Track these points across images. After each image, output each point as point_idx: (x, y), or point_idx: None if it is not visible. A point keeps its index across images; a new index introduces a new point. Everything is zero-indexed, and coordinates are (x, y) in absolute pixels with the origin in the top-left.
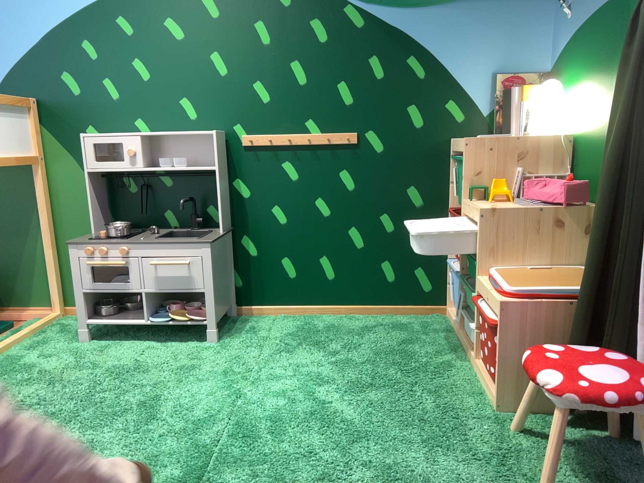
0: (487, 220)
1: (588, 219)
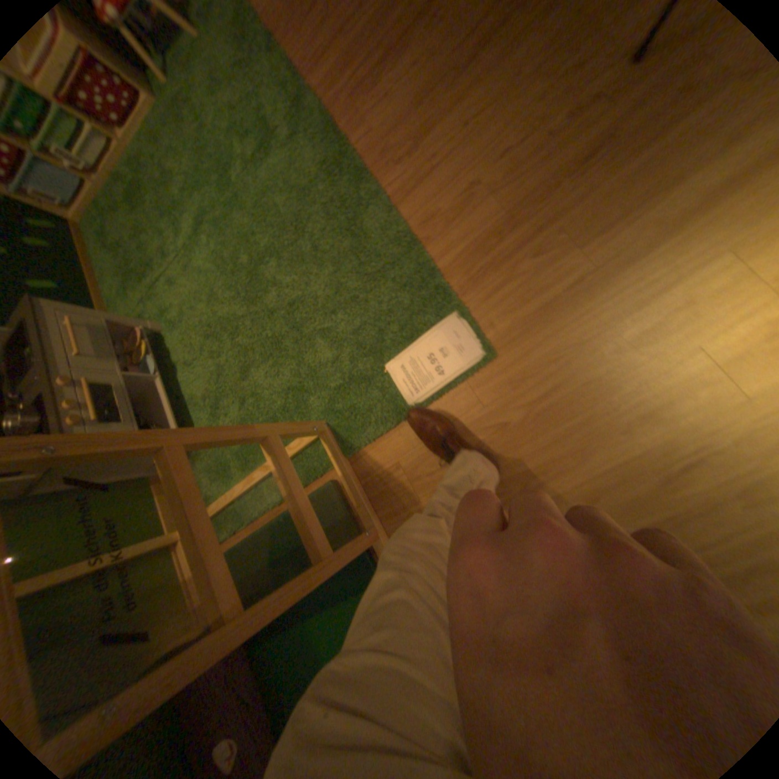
0: None
1: None
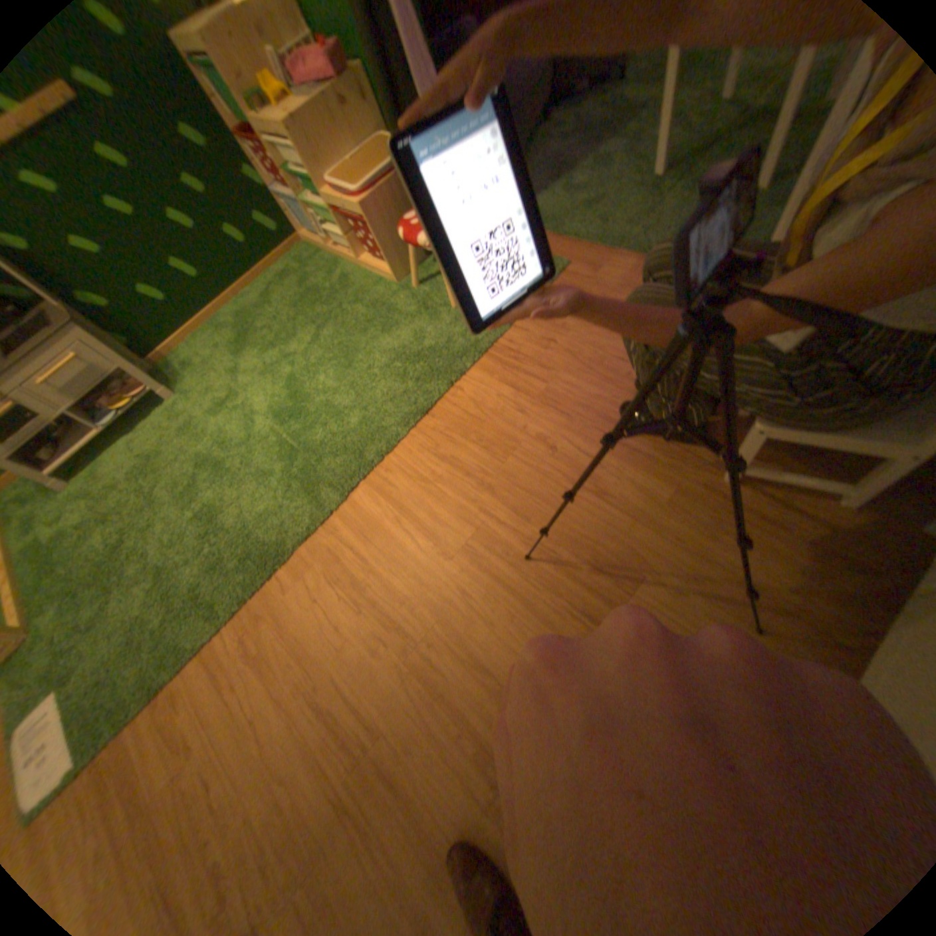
0: (290, 129)
1: (355, 80)
